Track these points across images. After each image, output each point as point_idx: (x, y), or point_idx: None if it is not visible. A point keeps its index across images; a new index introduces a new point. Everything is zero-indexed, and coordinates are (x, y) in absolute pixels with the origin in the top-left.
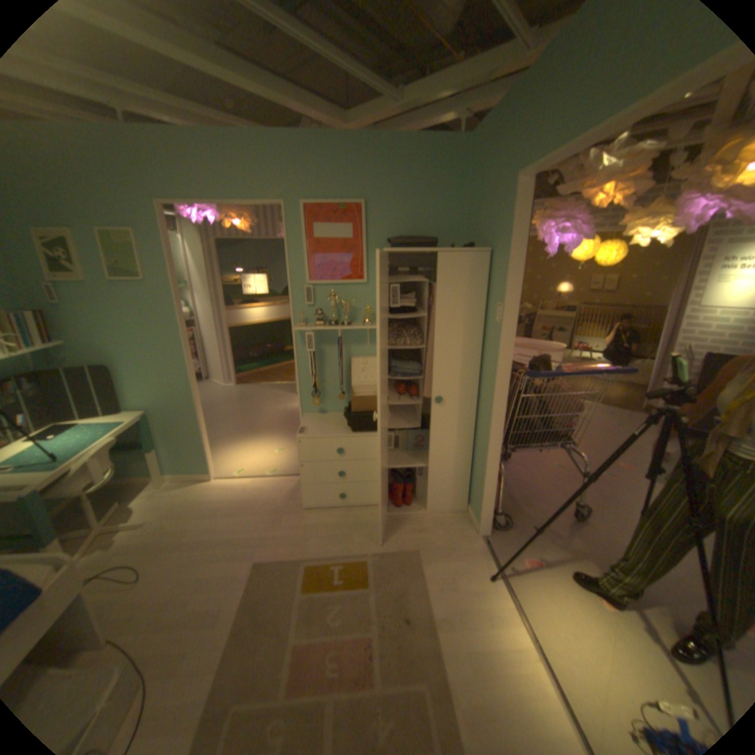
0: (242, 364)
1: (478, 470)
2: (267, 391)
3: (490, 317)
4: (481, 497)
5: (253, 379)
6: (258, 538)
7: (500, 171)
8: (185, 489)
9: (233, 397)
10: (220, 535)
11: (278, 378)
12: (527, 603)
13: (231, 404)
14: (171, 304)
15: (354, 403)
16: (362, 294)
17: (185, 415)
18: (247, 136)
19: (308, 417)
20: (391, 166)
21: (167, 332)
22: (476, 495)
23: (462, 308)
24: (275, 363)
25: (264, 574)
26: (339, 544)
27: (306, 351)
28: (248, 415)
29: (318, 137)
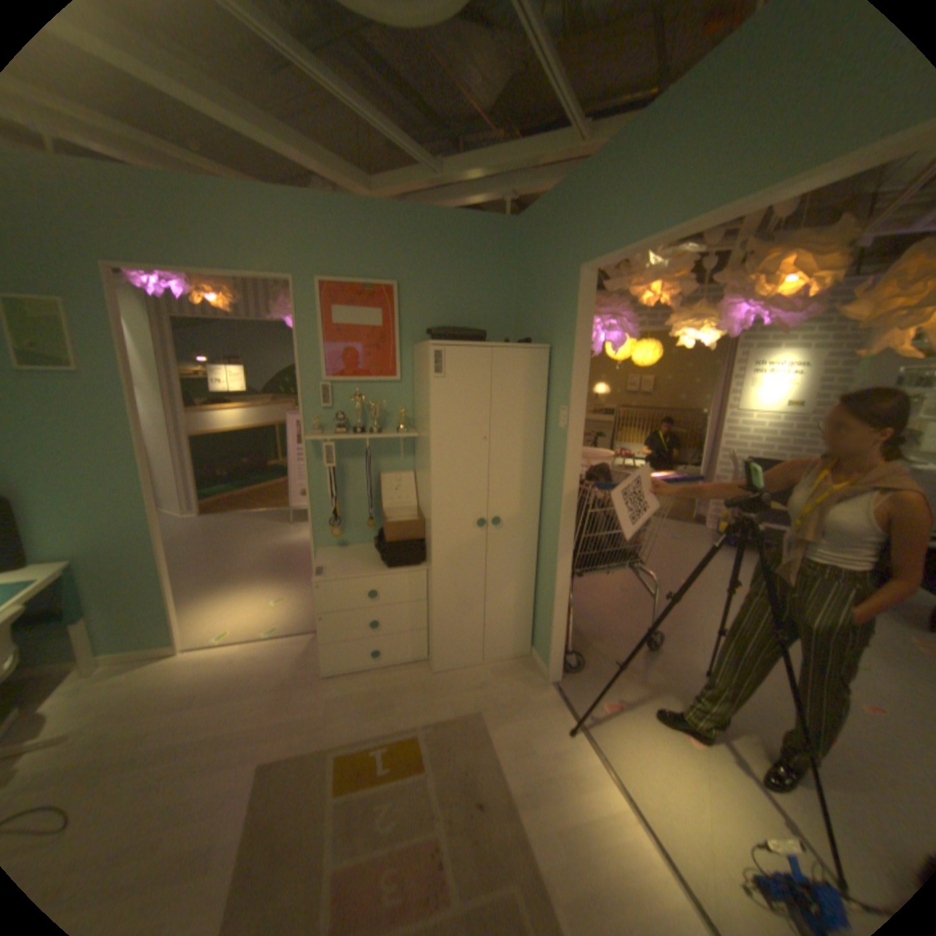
0: (206, 487)
1: (543, 602)
2: (248, 522)
3: (551, 422)
4: (548, 635)
5: (224, 506)
6: (260, 729)
7: (557, 263)
8: (135, 672)
9: (197, 533)
10: (200, 733)
11: (262, 504)
12: (613, 756)
13: (195, 542)
14: (122, 405)
15: (390, 531)
16: (394, 394)
17: (138, 563)
18: (243, 192)
19: (323, 554)
20: (428, 245)
21: (113, 445)
22: (541, 634)
23: (520, 412)
24: (256, 484)
25: (276, 779)
26: (377, 720)
27: (321, 466)
28: (223, 556)
29: (338, 203)
